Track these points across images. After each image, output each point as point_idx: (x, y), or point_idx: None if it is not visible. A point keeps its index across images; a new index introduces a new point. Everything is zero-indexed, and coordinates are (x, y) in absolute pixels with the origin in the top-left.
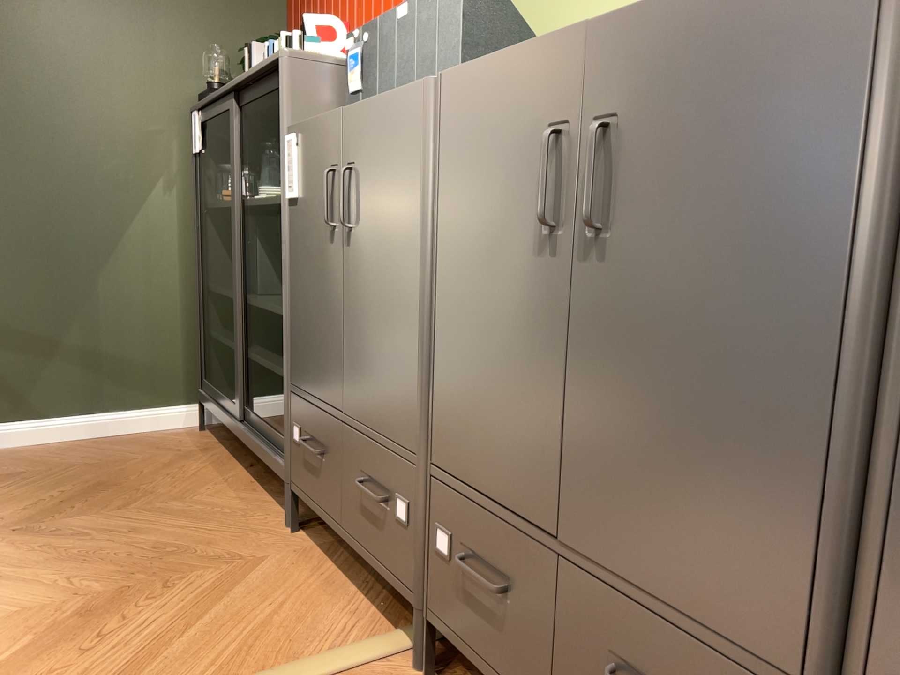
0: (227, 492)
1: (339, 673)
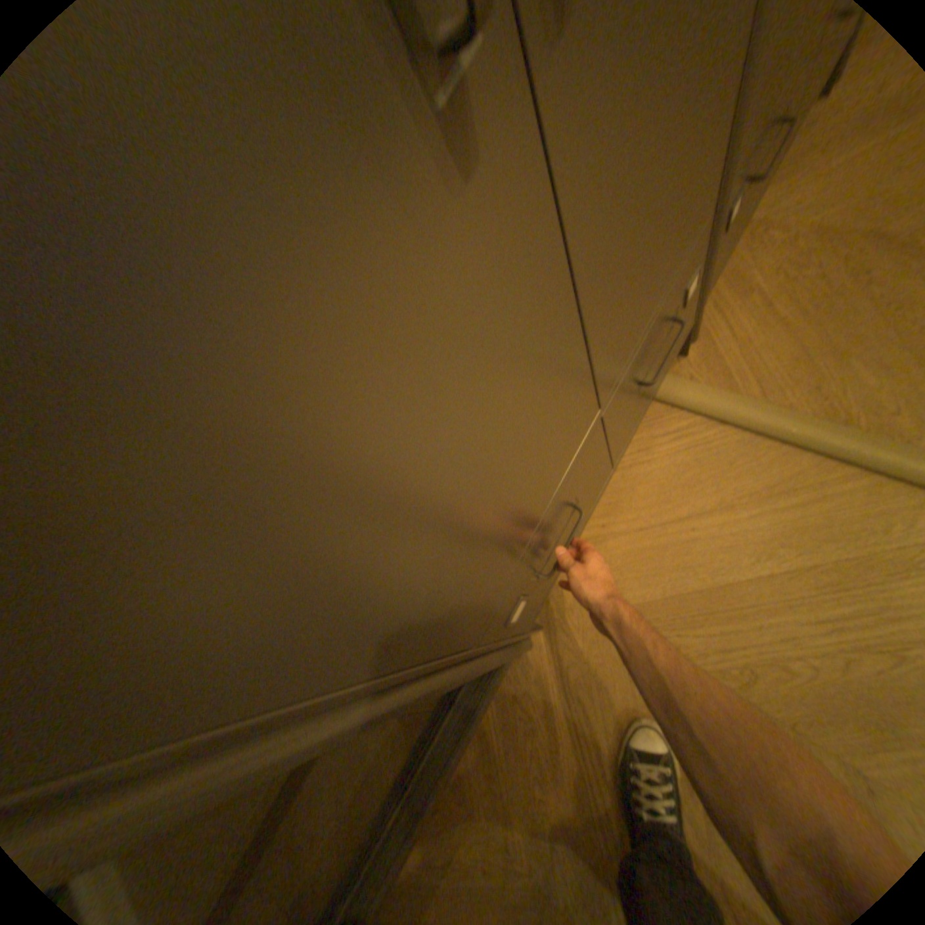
0: (478, 826)
1: (738, 394)
